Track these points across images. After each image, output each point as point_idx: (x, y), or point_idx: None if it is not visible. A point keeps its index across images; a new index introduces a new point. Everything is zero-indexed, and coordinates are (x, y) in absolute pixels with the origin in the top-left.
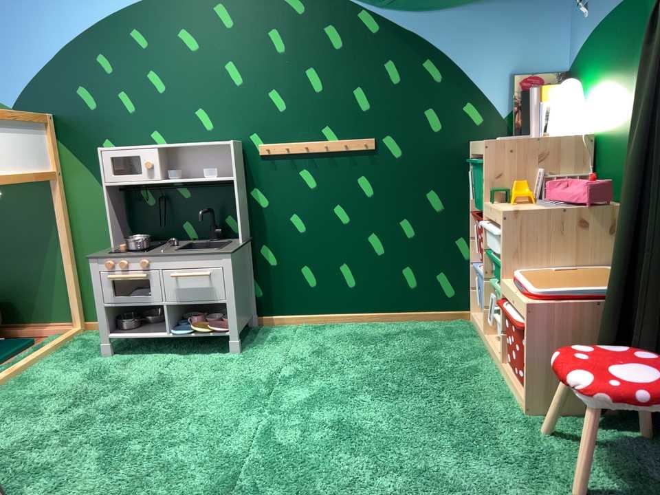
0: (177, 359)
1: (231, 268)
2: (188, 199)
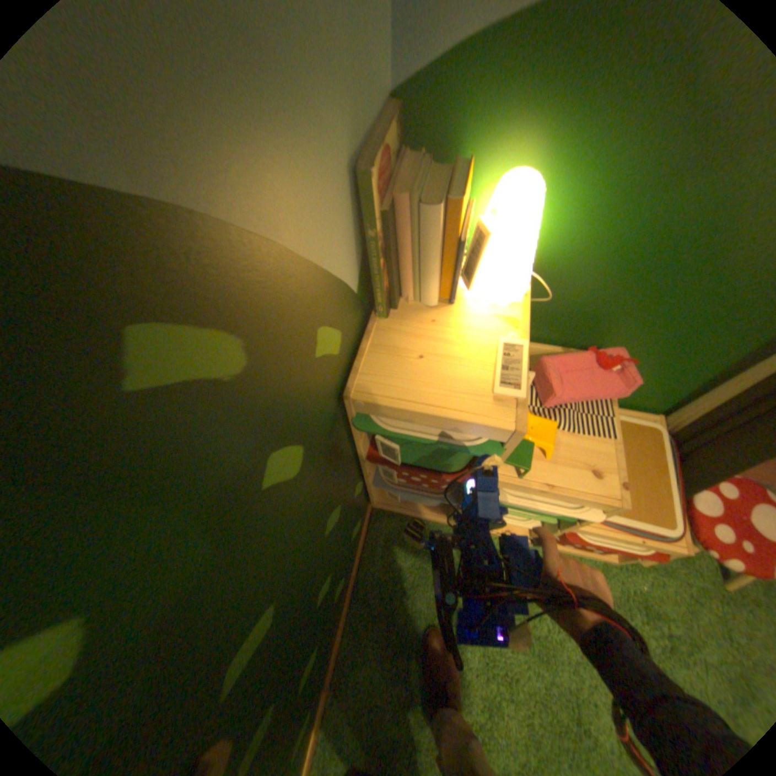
0: None
1: None
2: None
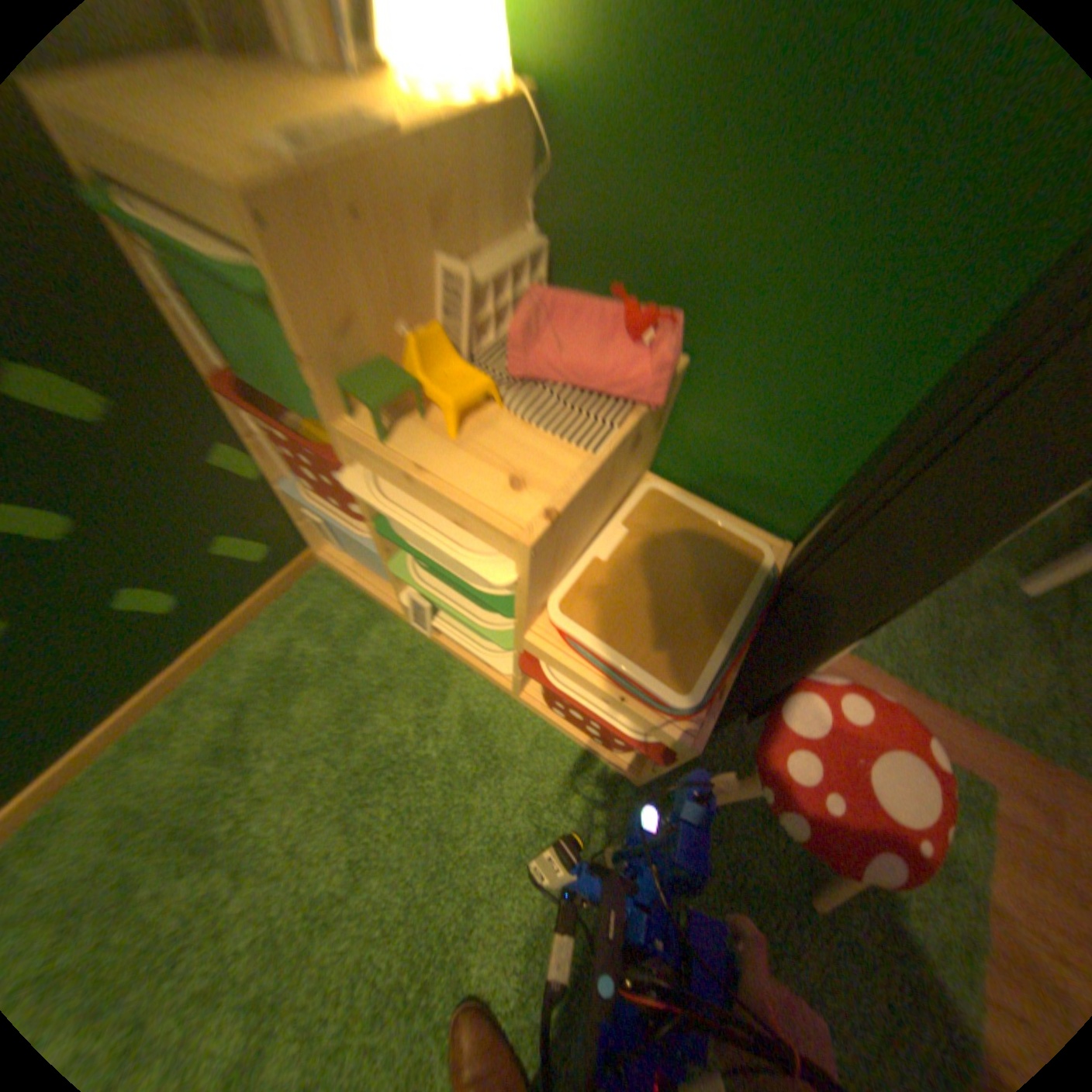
0: None
1: None
2: None
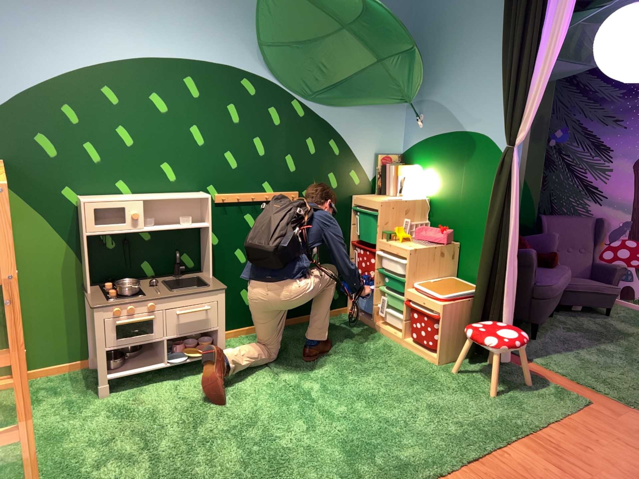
0: (179, 380)
1: (226, 299)
2: (152, 241)
